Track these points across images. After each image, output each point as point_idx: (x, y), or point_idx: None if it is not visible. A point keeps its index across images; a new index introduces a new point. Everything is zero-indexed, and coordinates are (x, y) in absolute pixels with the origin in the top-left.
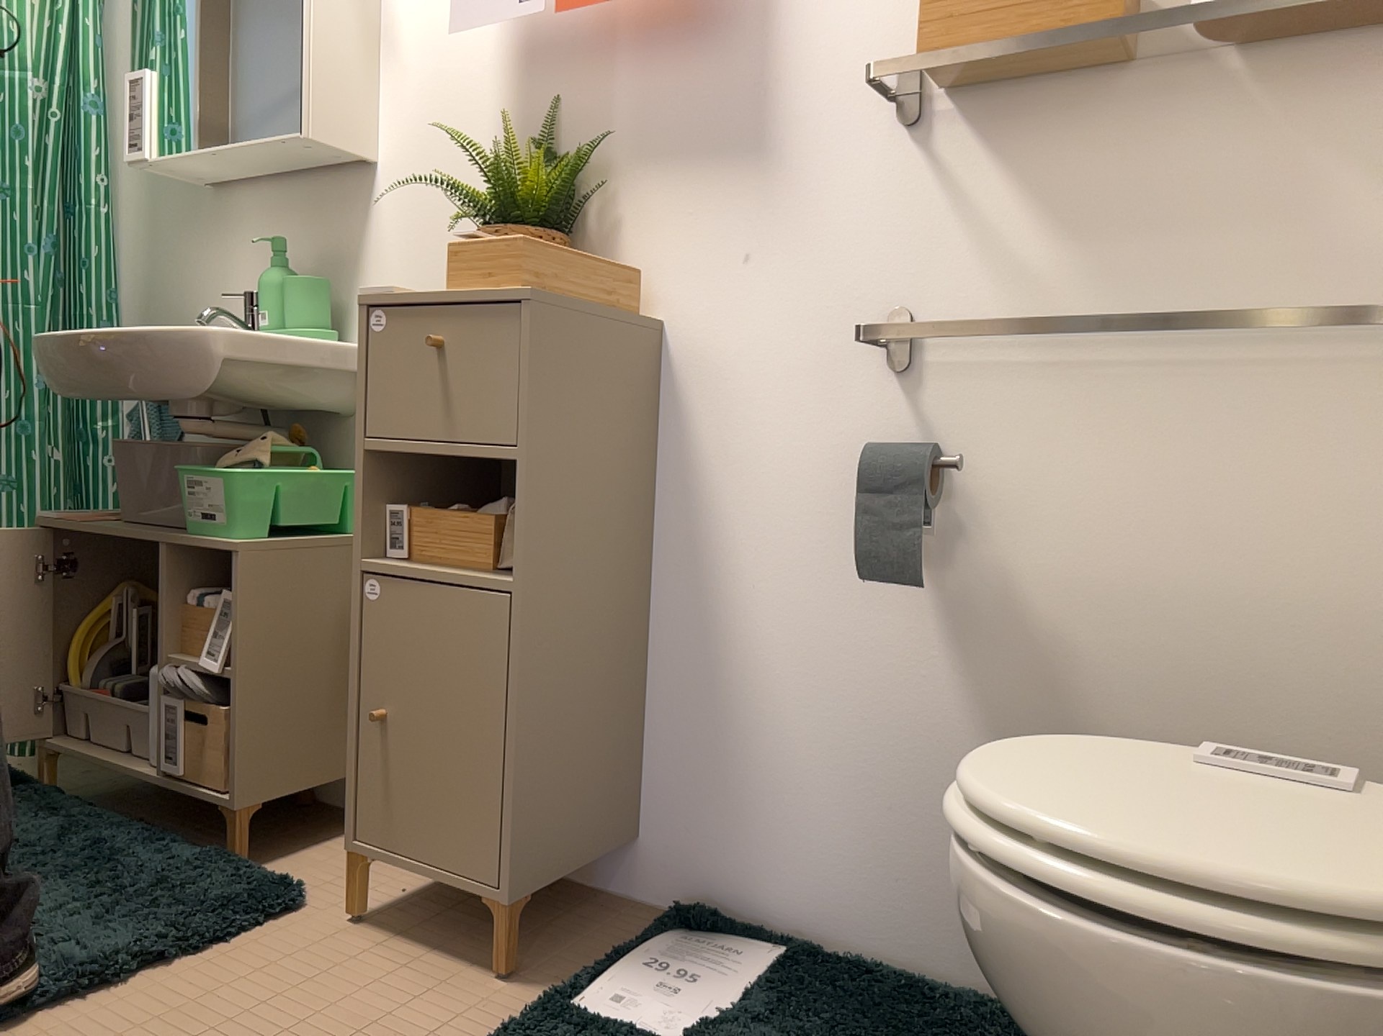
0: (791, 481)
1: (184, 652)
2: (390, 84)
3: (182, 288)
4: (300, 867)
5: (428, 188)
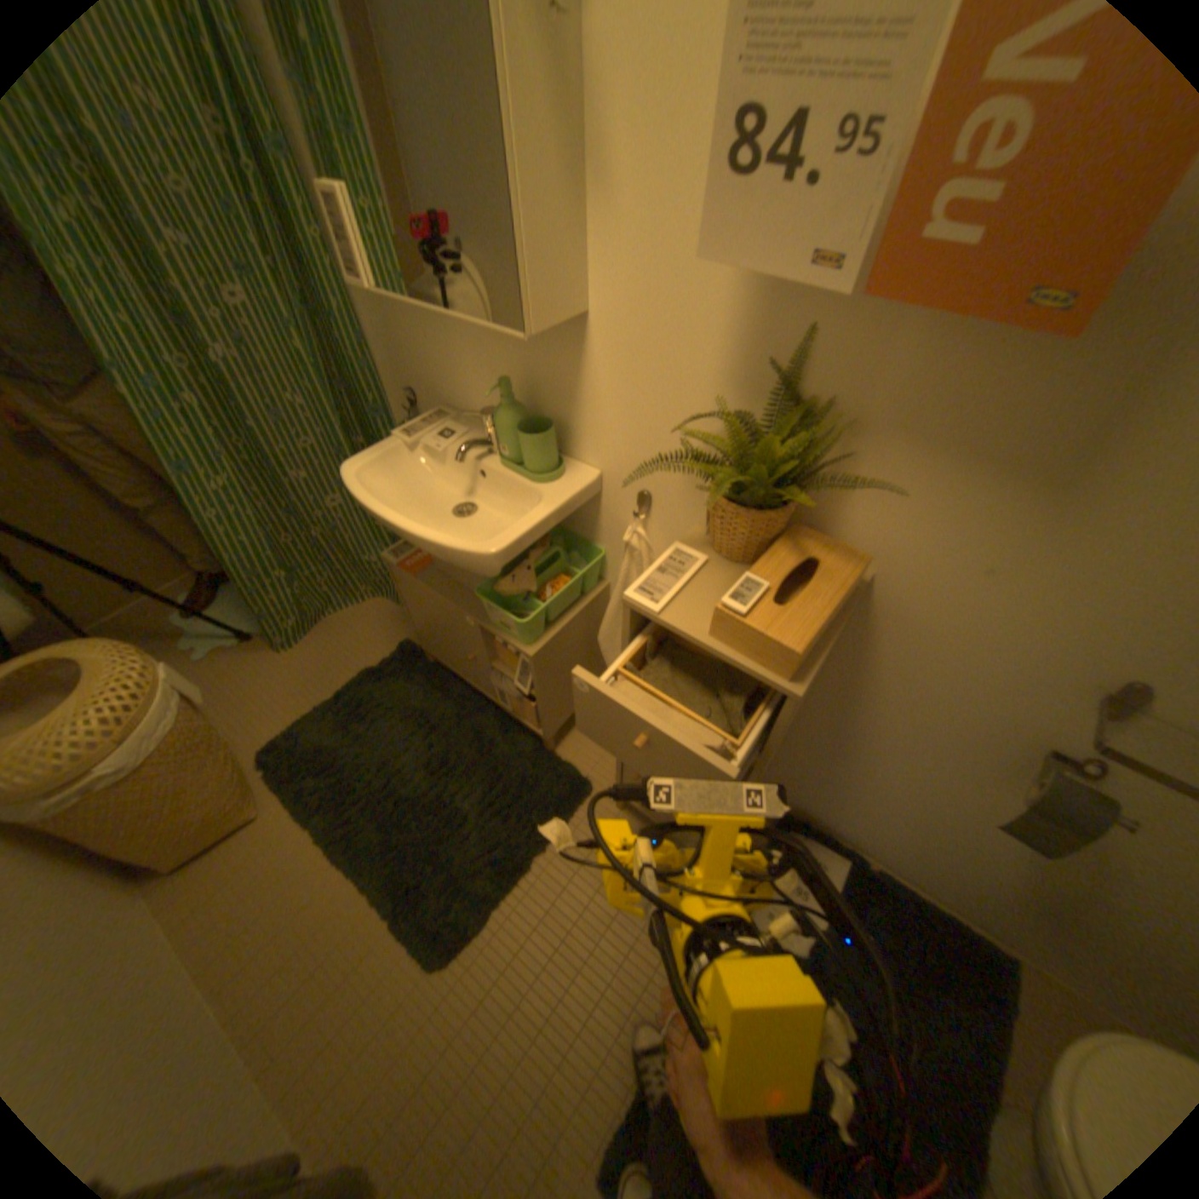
0: (952, 716)
1: (496, 665)
2: (591, 212)
3: (406, 344)
4: (577, 755)
5: (639, 353)
